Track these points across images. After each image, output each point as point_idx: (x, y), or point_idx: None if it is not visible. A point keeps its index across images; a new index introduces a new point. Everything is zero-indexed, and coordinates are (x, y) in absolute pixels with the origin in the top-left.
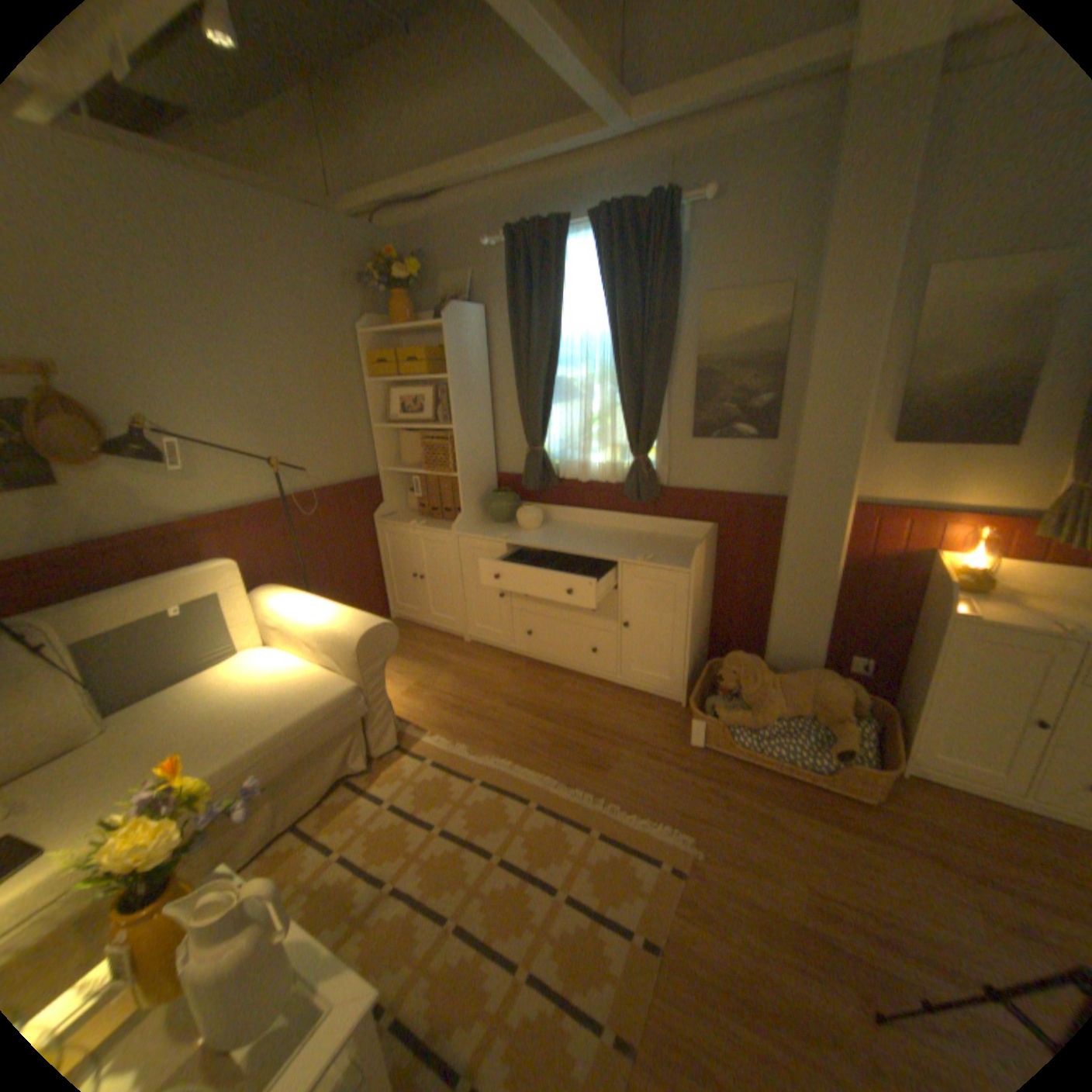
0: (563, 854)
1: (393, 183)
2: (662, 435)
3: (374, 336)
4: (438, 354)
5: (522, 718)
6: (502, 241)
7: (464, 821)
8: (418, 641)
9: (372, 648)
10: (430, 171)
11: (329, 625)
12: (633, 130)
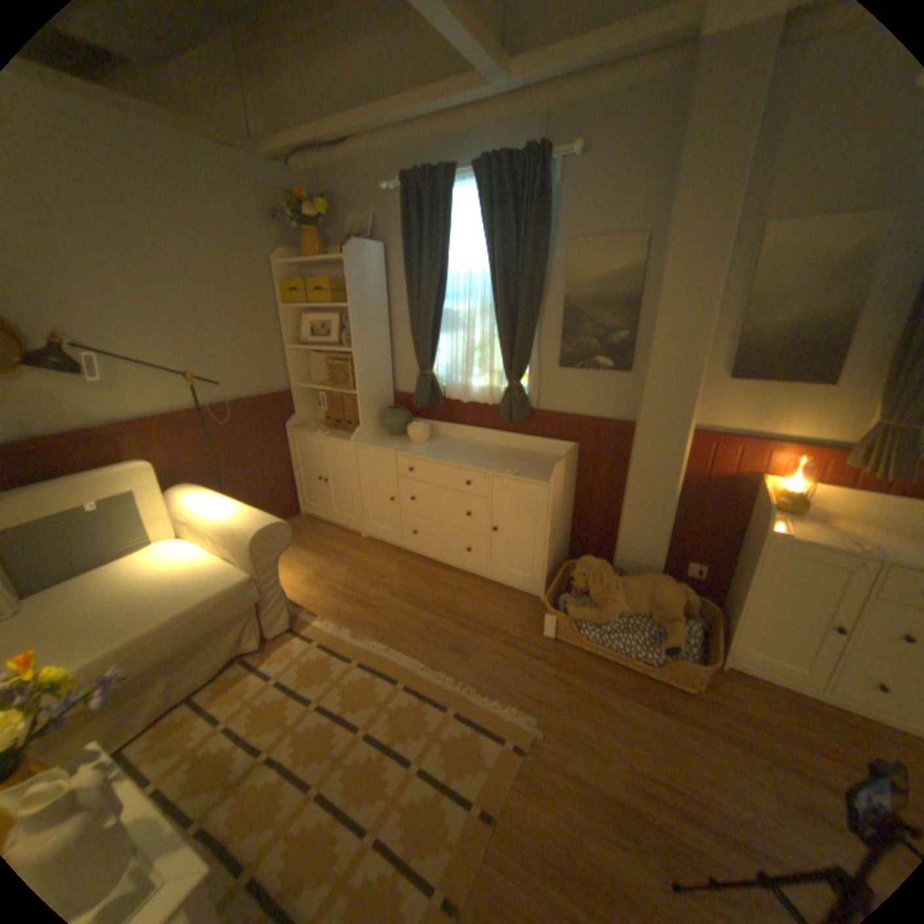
0: (421, 731)
1: (306, 130)
2: (533, 364)
3: (287, 267)
4: (342, 285)
5: (402, 607)
6: (399, 186)
7: (338, 698)
8: (321, 535)
9: (266, 545)
10: (337, 120)
11: (229, 523)
12: (513, 88)
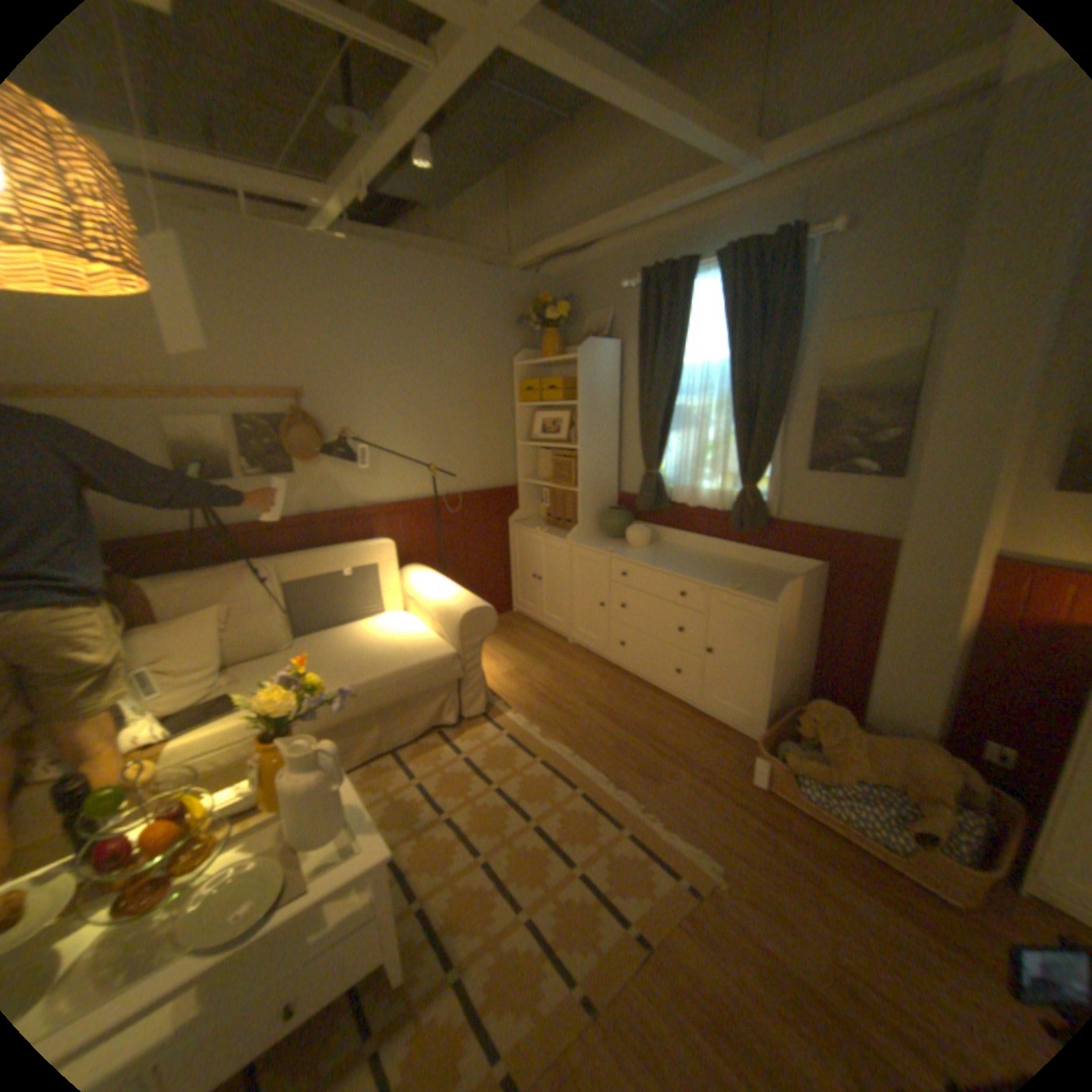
0: (592, 840)
1: (557, 240)
2: (776, 466)
3: (527, 368)
4: (575, 384)
5: (596, 719)
6: (640, 283)
7: (518, 787)
8: (529, 635)
9: (474, 626)
10: (586, 227)
11: (446, 601)
12: (769, 171)
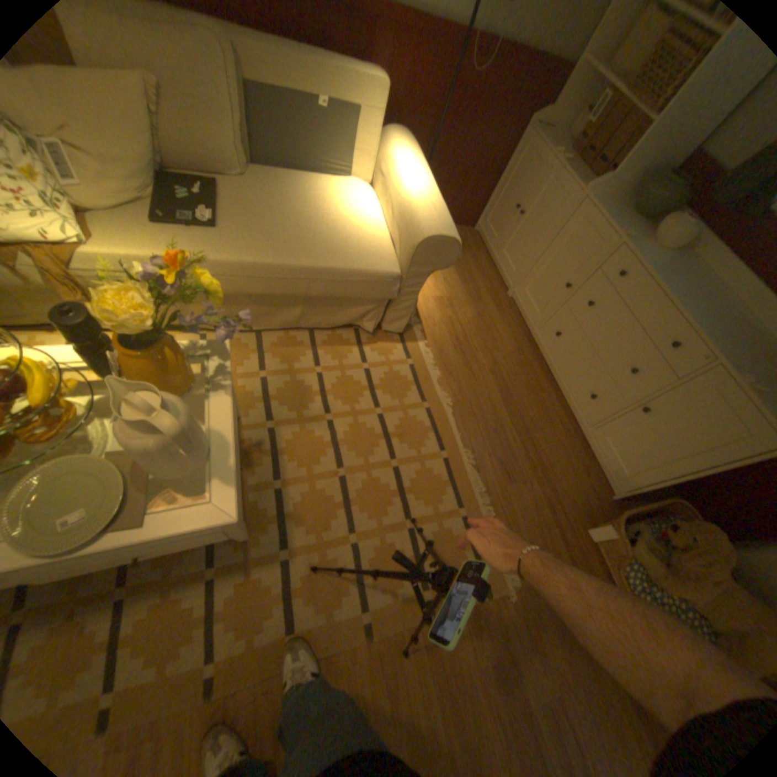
0: (435, 505)
1: None
2: None
3: None
4: None
5: (492, 391)
6: None
7: (398, 423)
8: (476, 266)
9: (431, 255)
10: None
11: (416, 206)
12: None
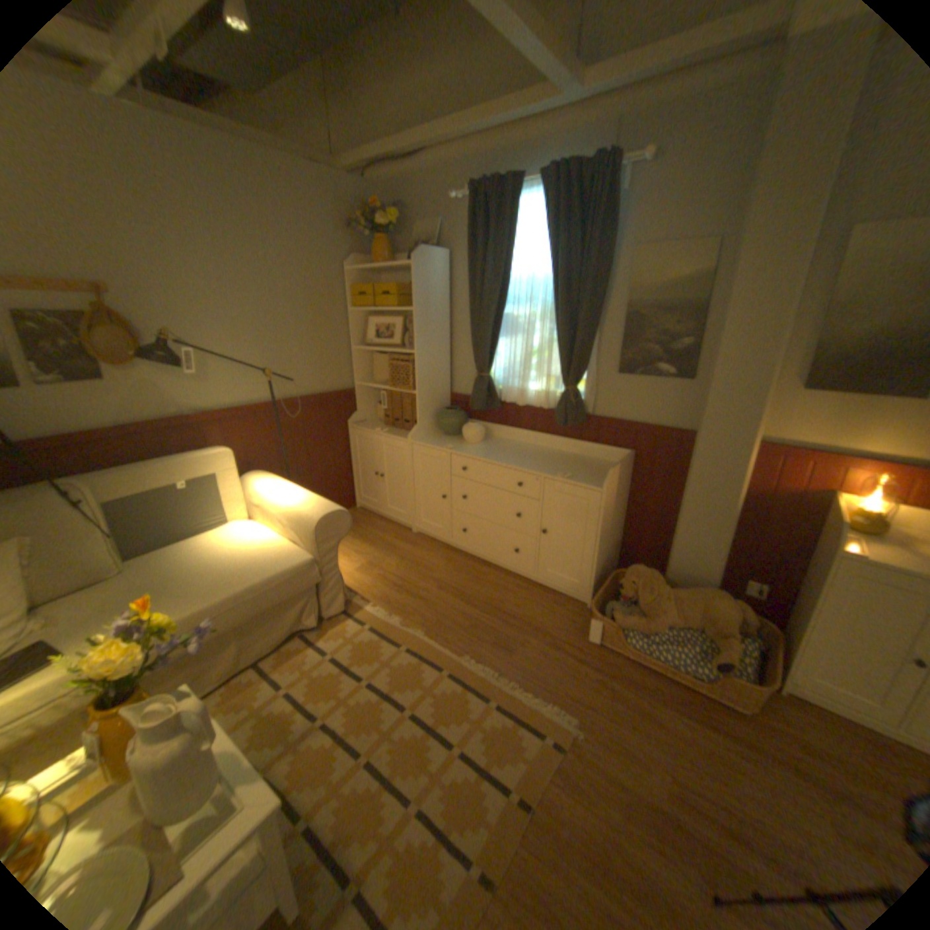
0: (464, 718)
1: (382, 144)
2: (591, 370)
3: (357, 273)
4: (407, 290)
5: (448, 601)
6: (467, 195)
7: (387, 679)
8: (375, 528)
9: (328, 530)
10: (411, 134)
11: (296, 507)
12: (585, 97)
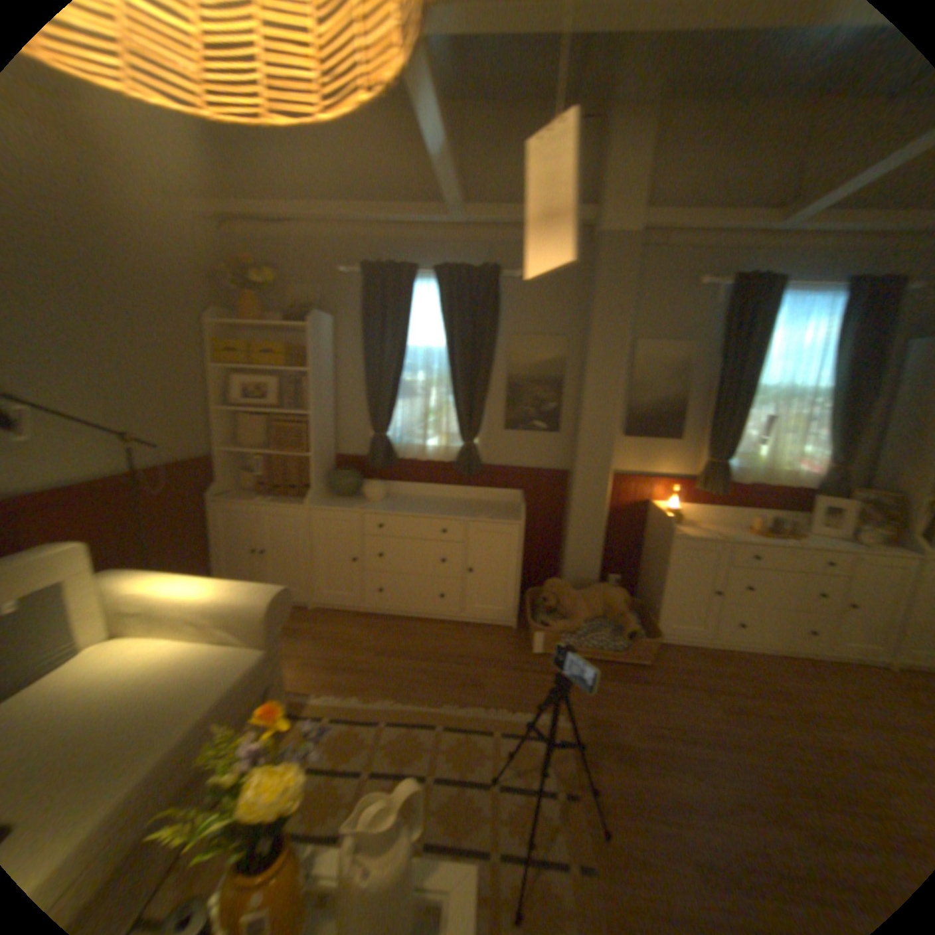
0: (483, 756)
1: (252, 205)
2: (483, 428)
3: (221, 326)
4: (295, 351)
5: (396, 663)
6: (358, 272)
7: (388, 759)
8: None
9: (278, 614)
10: (293, 206)
11: (225, 597)
12: (466, 223)
